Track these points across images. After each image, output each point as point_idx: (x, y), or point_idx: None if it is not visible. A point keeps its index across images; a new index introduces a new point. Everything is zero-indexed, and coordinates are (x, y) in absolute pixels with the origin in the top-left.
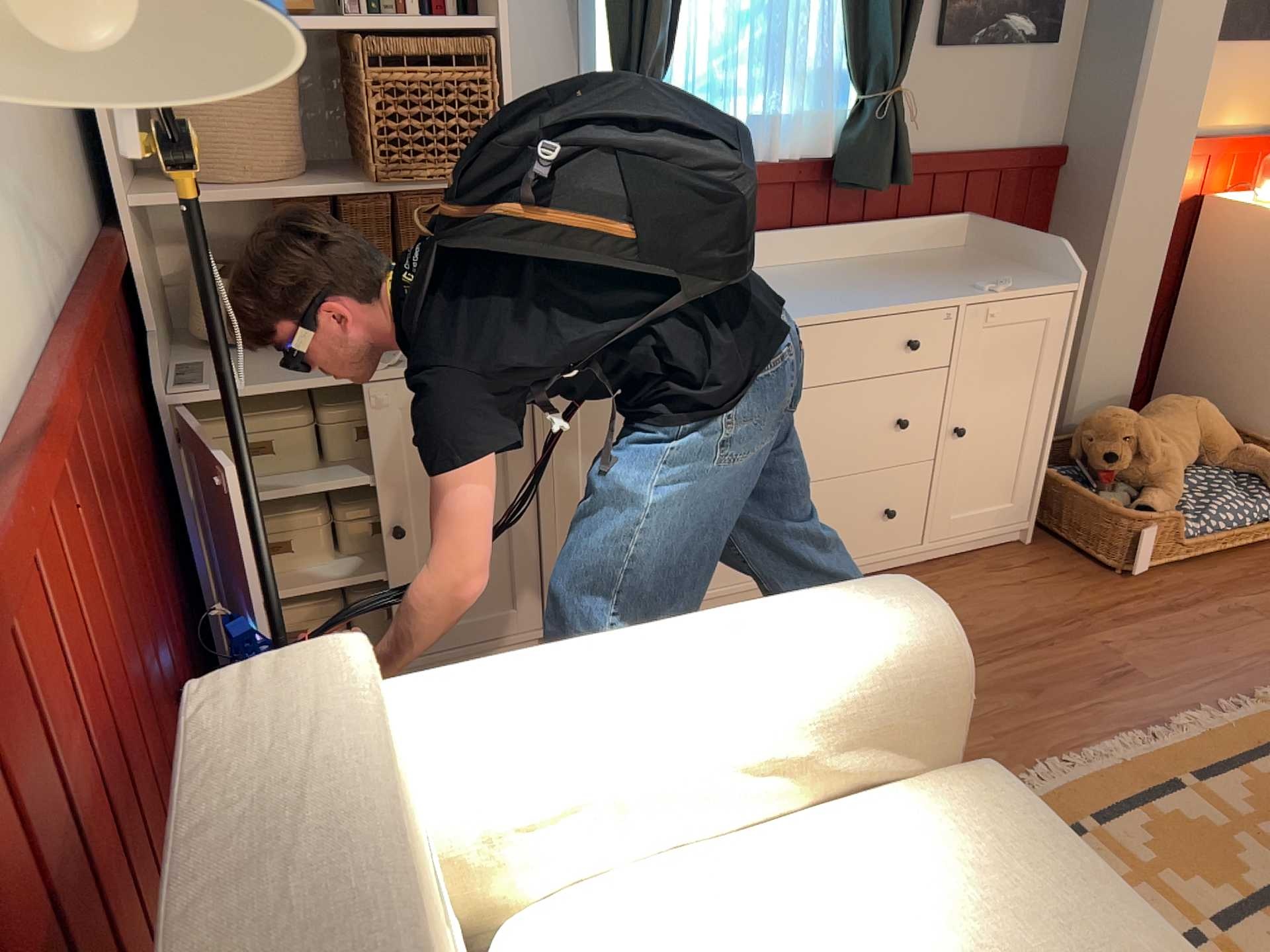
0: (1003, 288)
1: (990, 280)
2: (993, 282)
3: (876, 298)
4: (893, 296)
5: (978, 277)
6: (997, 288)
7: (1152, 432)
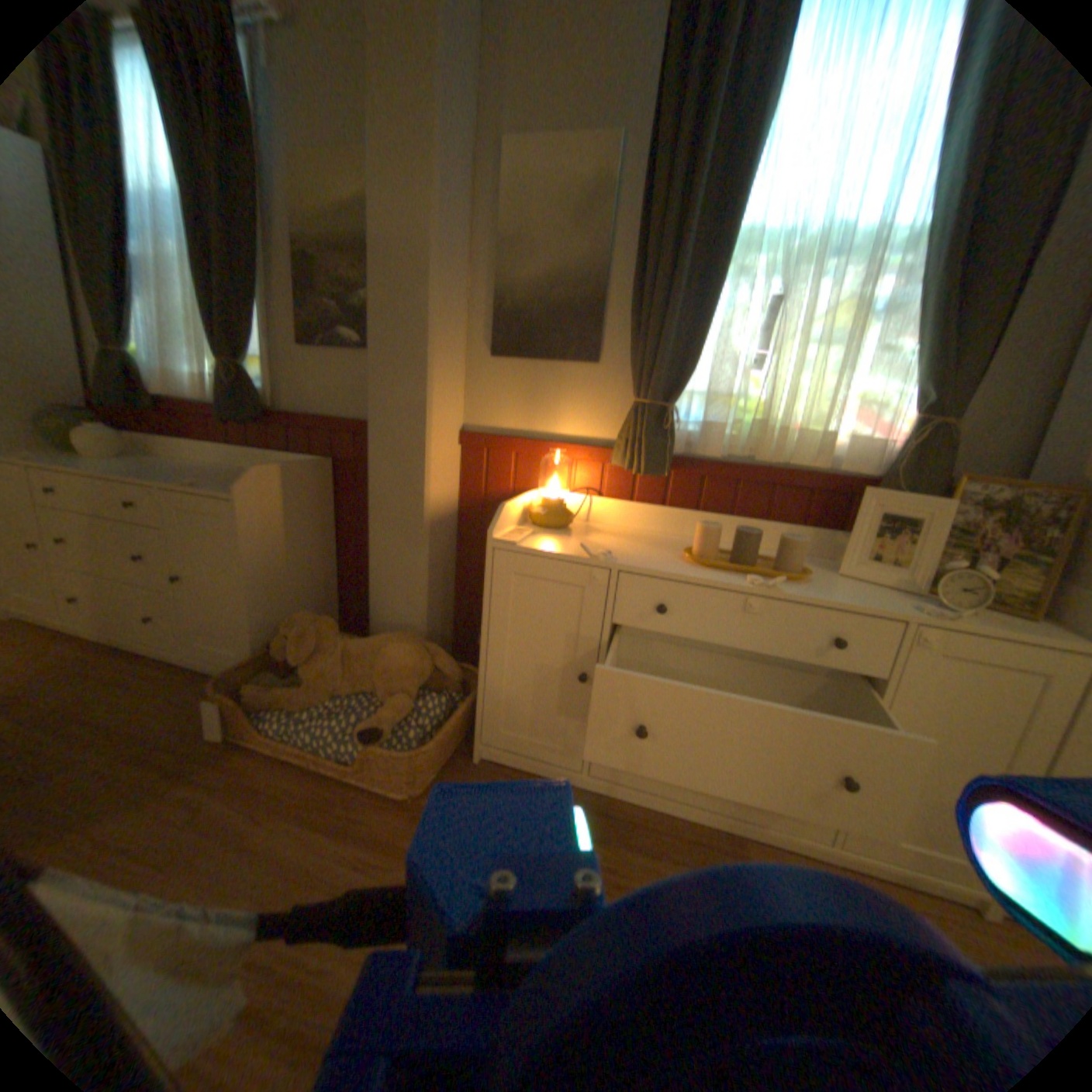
0: (180, 483)
1: (209, 483)
2: (215, 485)
3: (137, 474)
4: (148, 476)
5: (227, 484)
6: (188, 485)
7: (319, 643)
